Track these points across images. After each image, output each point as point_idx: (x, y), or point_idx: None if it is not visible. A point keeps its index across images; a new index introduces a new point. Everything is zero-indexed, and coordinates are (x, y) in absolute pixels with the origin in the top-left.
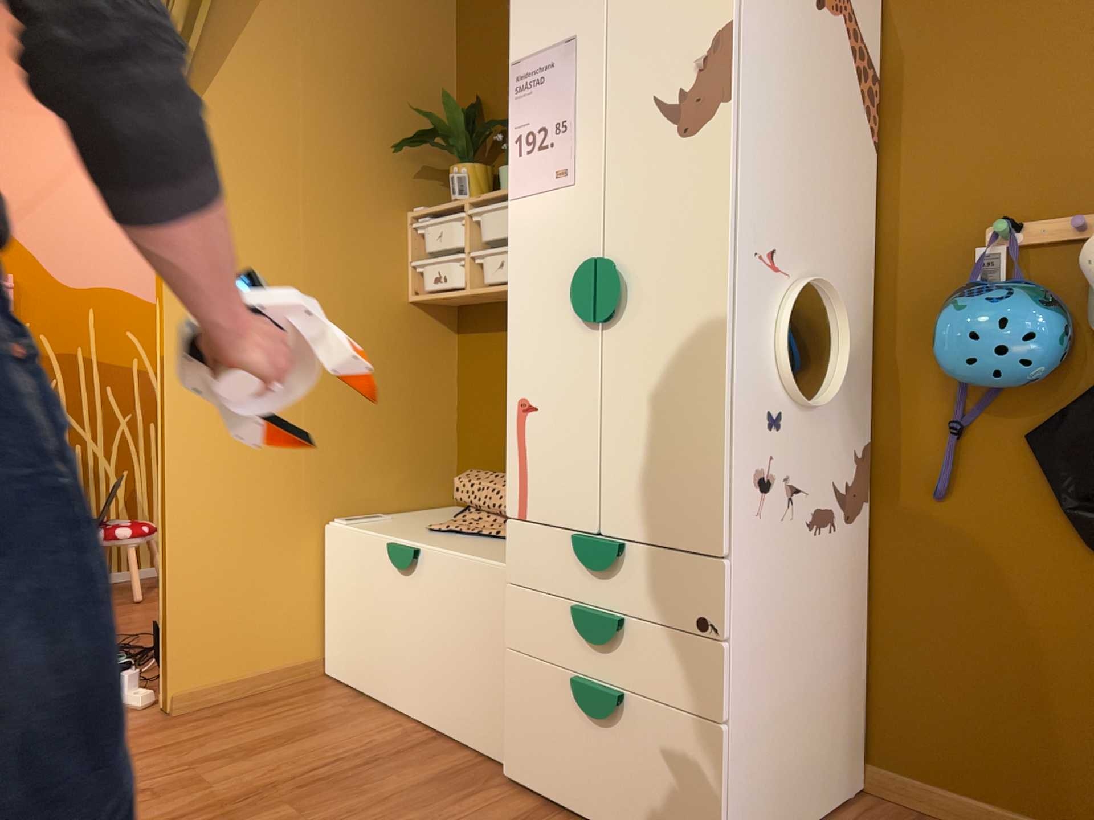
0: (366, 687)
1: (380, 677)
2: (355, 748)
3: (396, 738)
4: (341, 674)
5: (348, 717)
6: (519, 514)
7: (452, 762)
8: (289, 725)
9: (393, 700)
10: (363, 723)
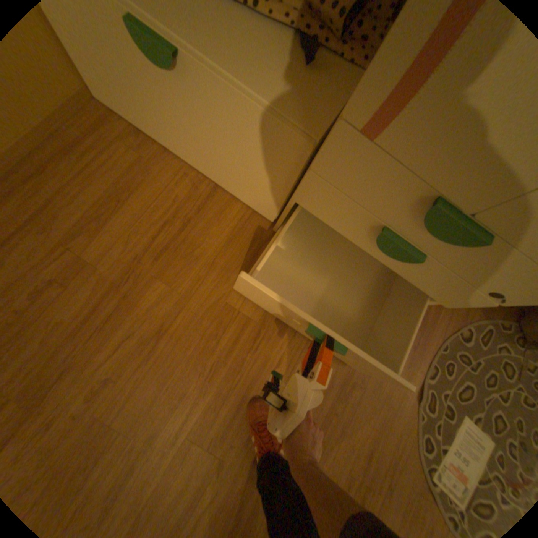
0: (143, 129)
1: (154, 131)
2: (169, 206)
3: (191, 190)
4: (112, 108)
5: (144, 164)
6: (367, 126)
7: (235, 216)
8: (107, 181)
9: (172, 150)
10: (160, 173)
